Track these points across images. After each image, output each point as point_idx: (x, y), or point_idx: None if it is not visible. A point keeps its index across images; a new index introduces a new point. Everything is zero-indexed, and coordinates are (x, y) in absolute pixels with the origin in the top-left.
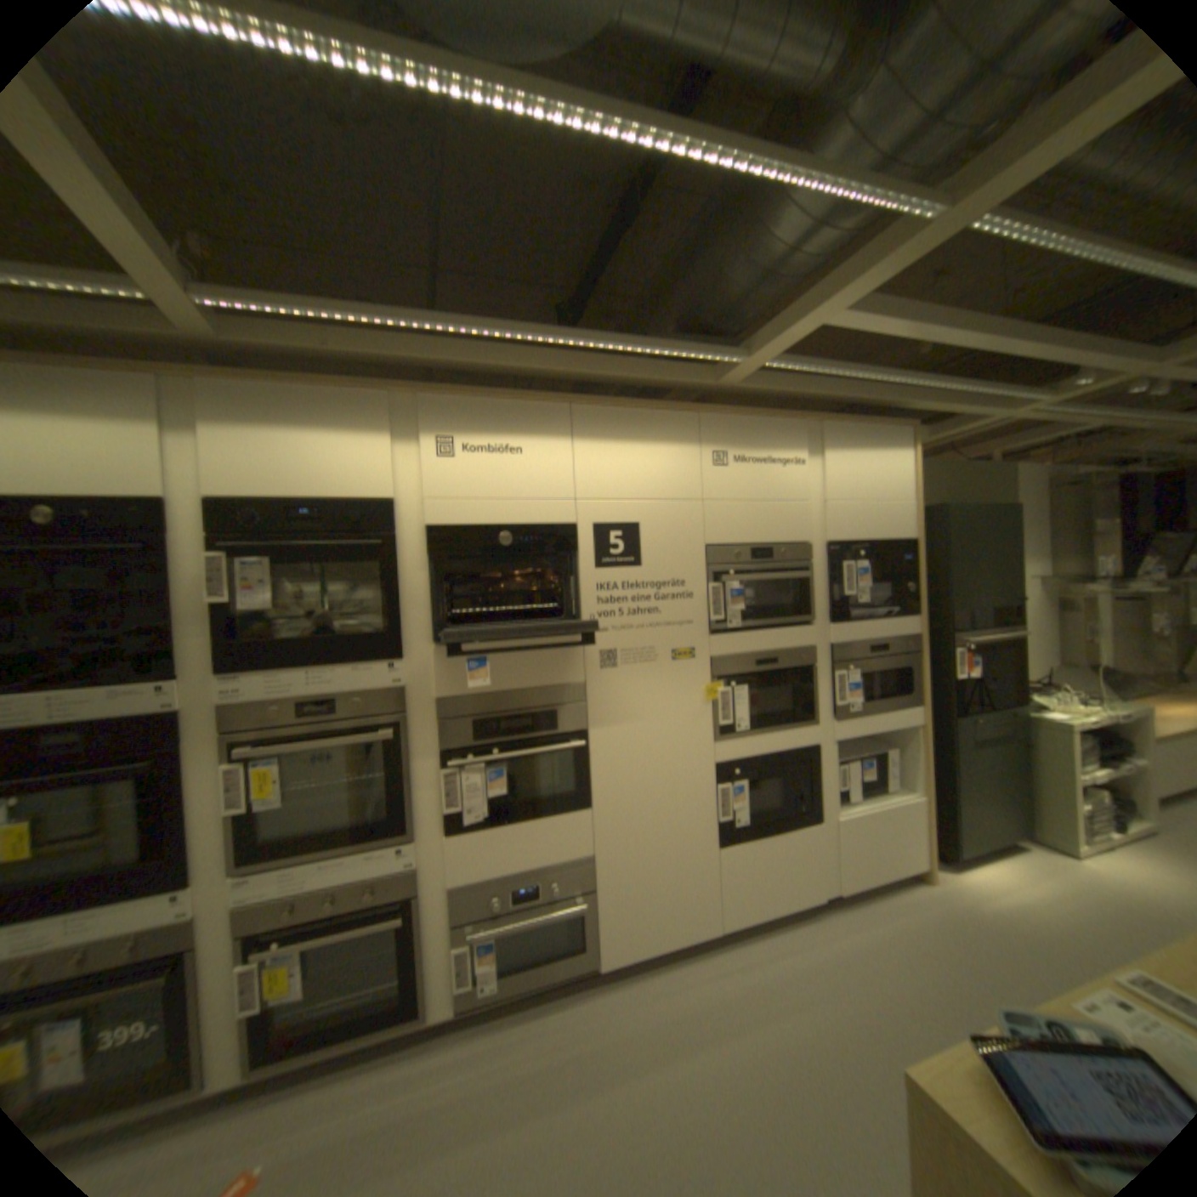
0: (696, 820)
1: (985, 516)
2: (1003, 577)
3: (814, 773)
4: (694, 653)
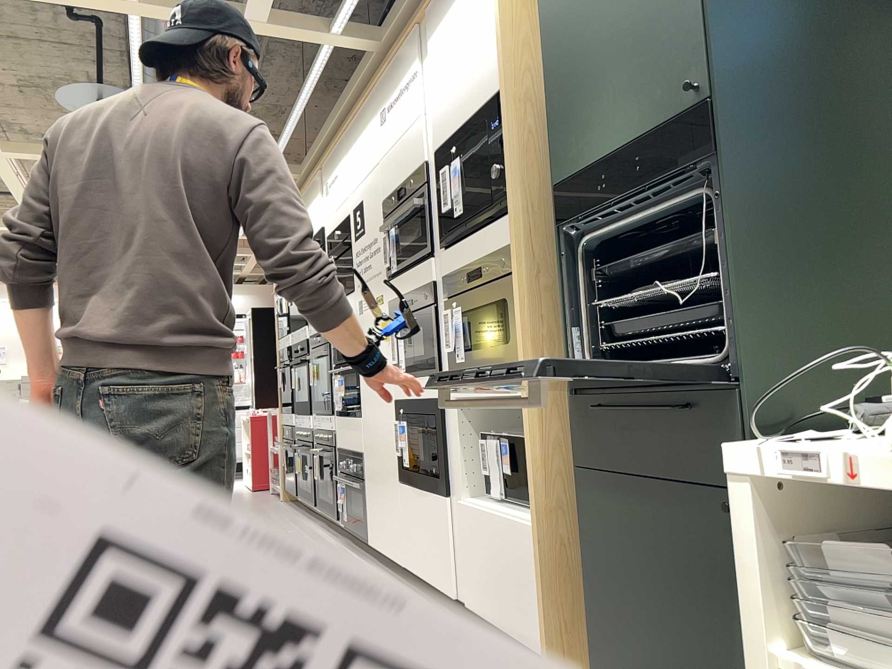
0: (390, 448)
1: None
2: (649, 58)
3: (439, 432)
4: (382, 299)
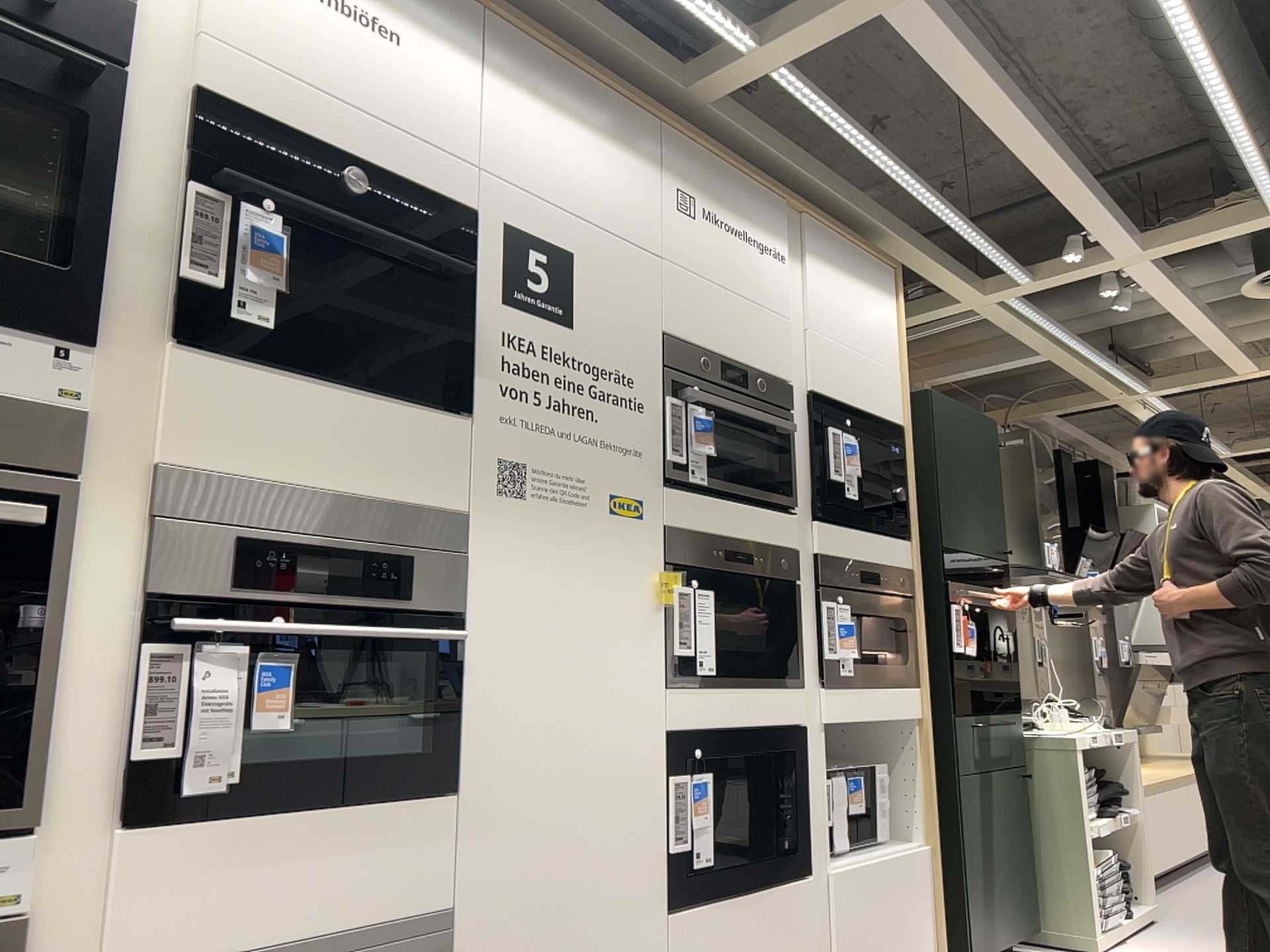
0: (635, 844)
1: (963, 423)
2: (984, 514)
3: (799, 775)
4: (643, 511)
